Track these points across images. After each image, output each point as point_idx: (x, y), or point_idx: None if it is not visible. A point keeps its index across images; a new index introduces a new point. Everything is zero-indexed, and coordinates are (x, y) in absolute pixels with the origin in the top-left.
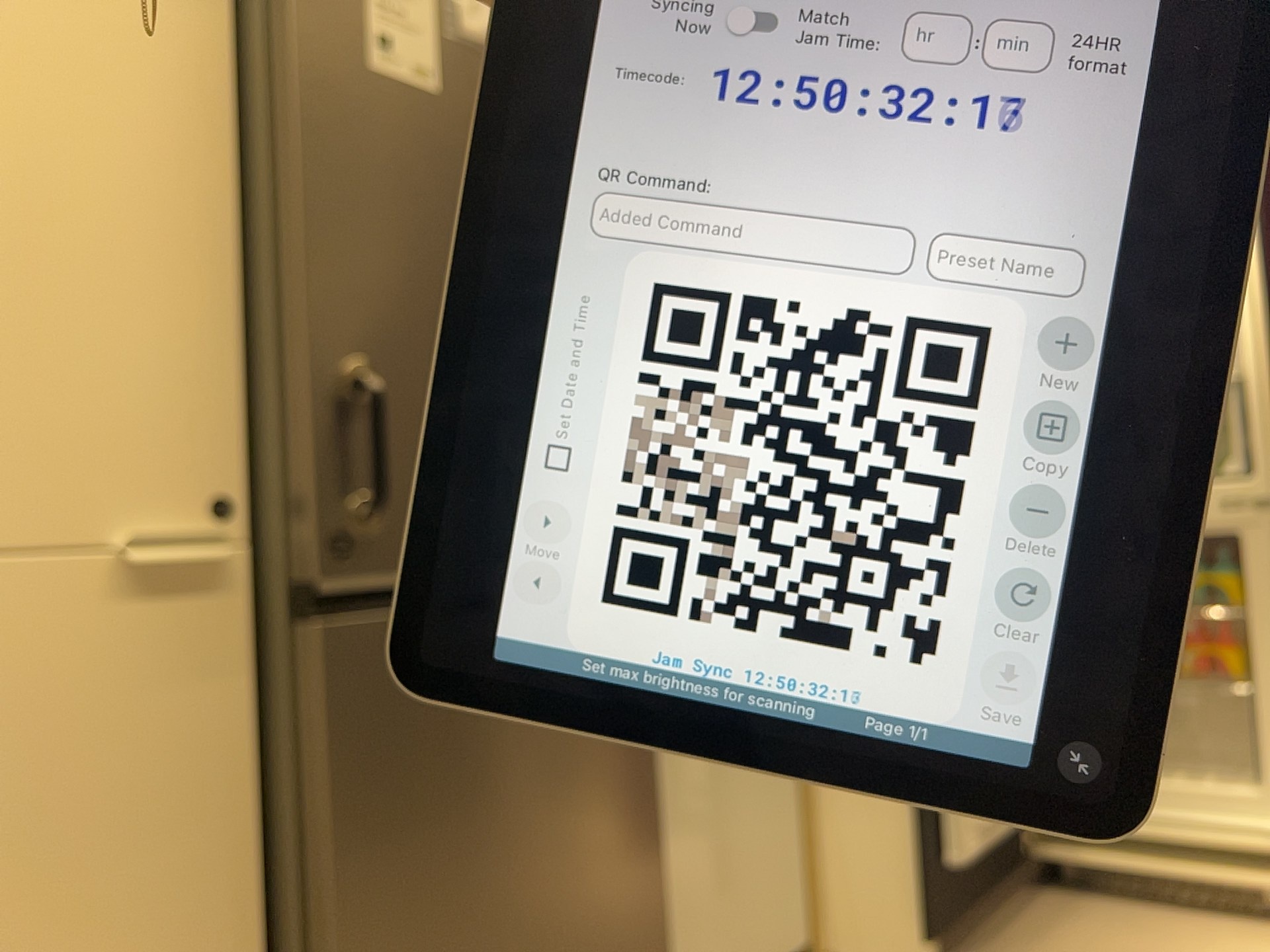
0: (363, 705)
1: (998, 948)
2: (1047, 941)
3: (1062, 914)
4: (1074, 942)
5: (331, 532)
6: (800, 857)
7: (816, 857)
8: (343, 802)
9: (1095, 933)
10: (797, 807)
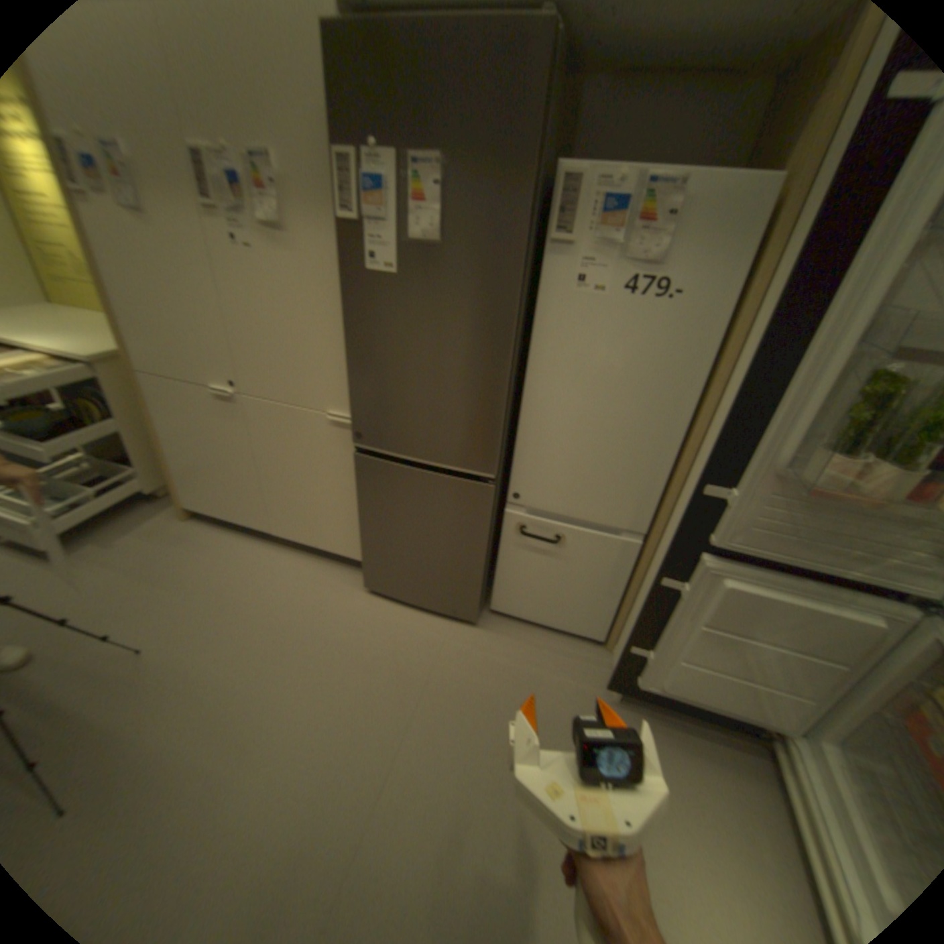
0: (367, 476)
1: (667, 728)
2: (693, 755)
3: (738, 766)
4: (701, 771)
5: (357, 430)
6: (617, 615)
7: (620, 621)
8: (361, 494)
9: (722, 785)
10: (623, 600)
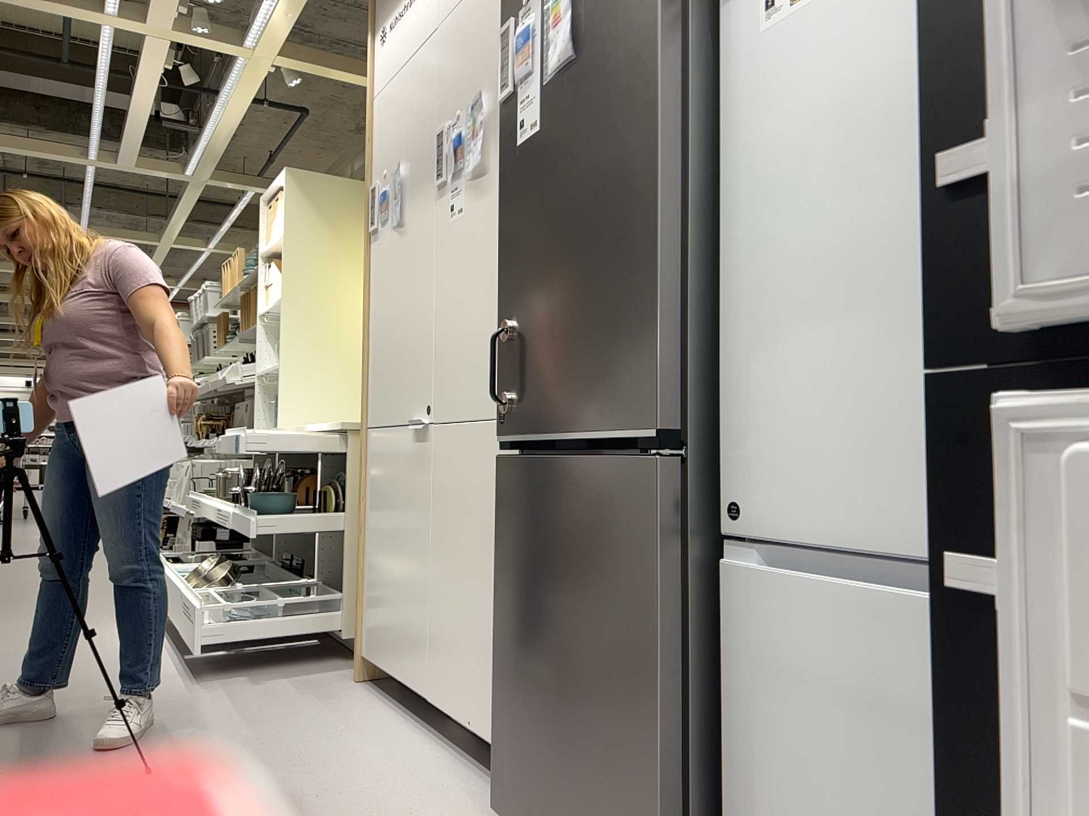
0: (506, 504)
1: None
2: None
3: None
4: None
5: (502, 412)
6: None
7: None
8: (500, 550)
9: None
10: None
